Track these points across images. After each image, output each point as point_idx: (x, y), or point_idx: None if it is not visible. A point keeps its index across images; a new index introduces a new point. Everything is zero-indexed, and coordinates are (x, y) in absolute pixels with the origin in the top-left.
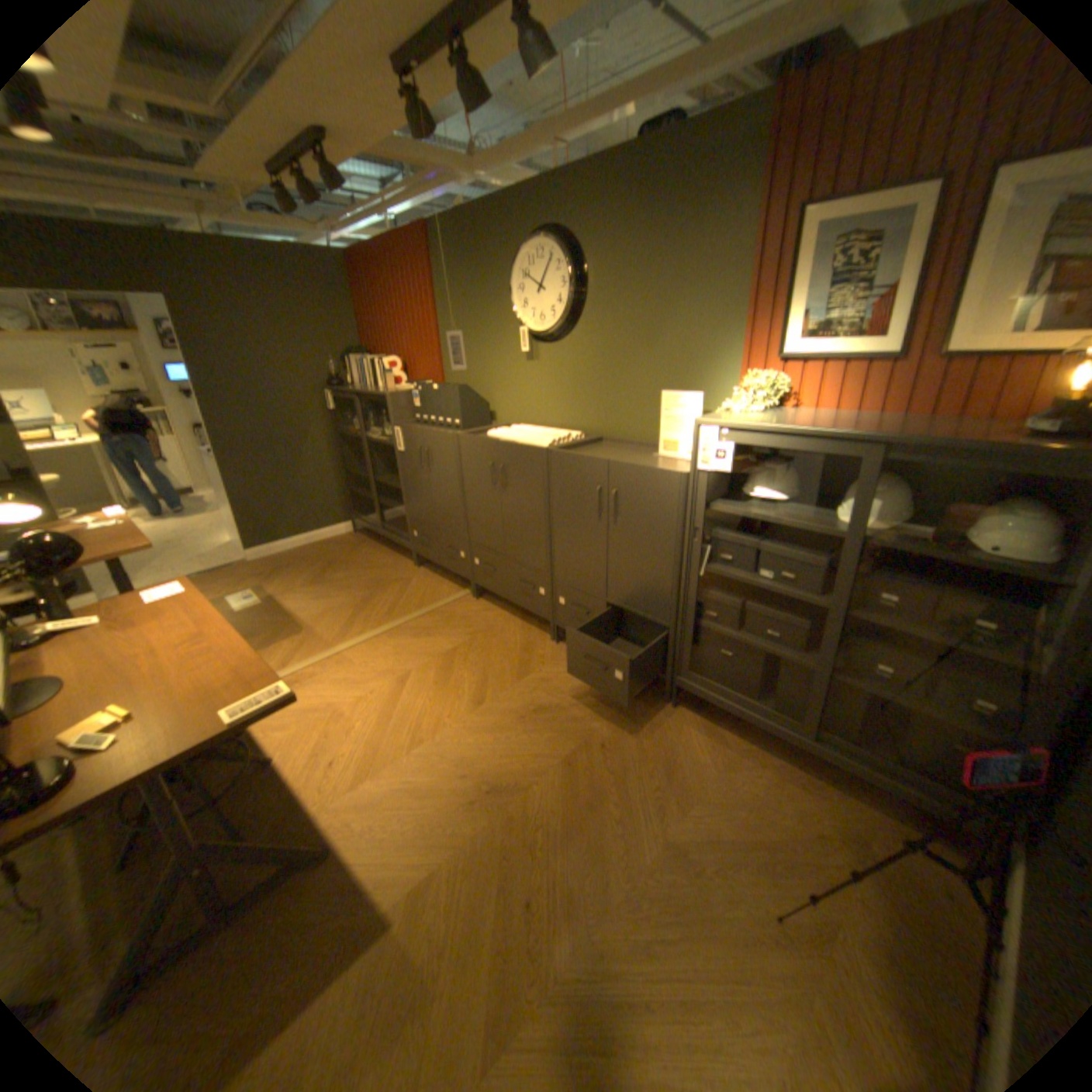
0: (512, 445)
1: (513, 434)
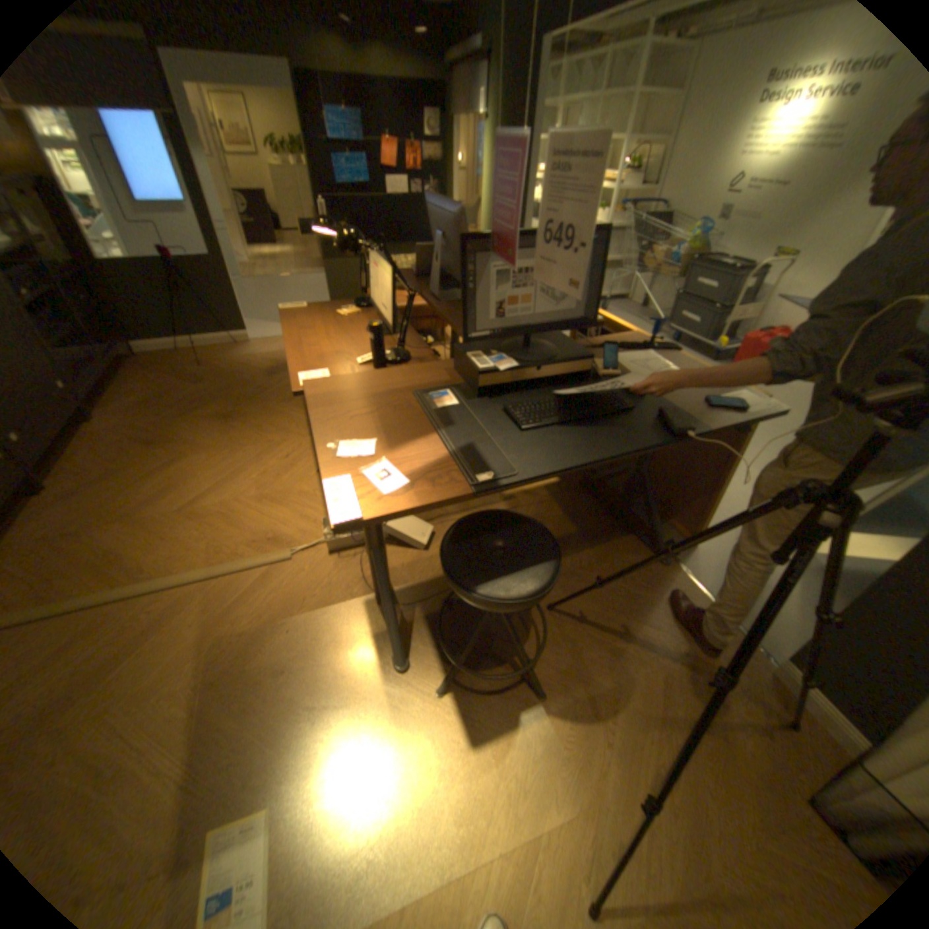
0: None
1: None
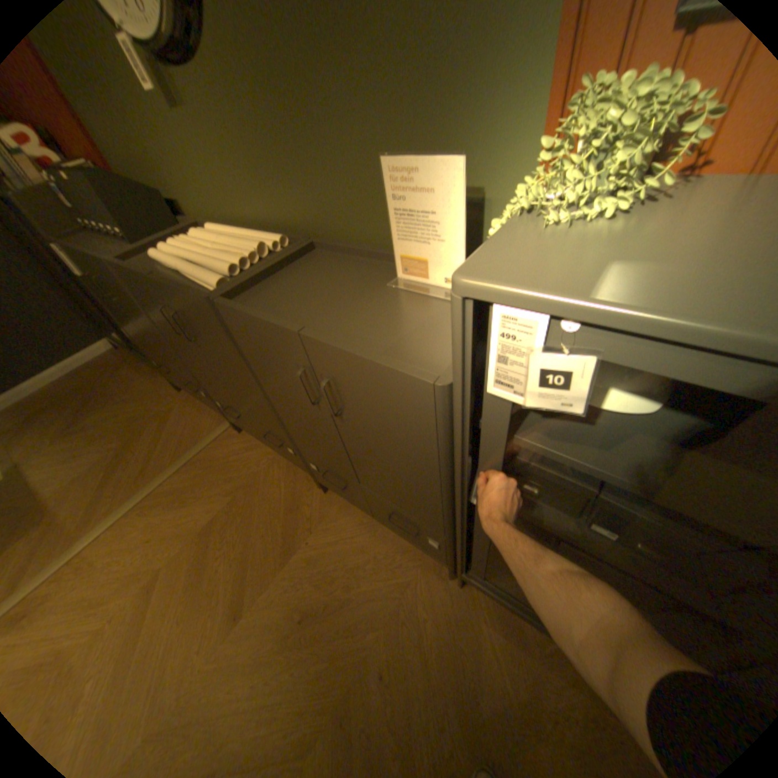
0: (166, 284)
1: (181, 251)
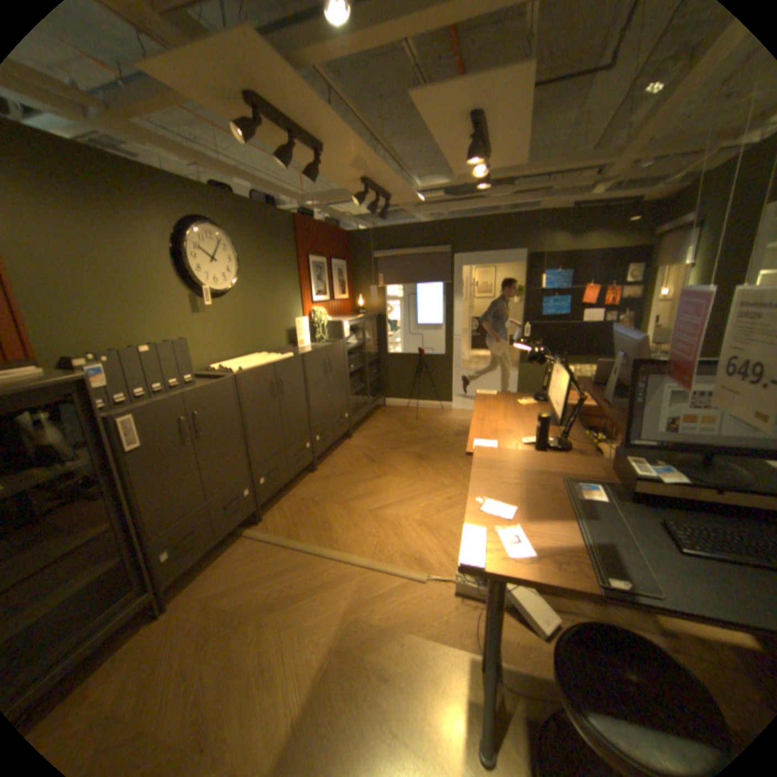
0: (285, 360)
1: (252, 362)
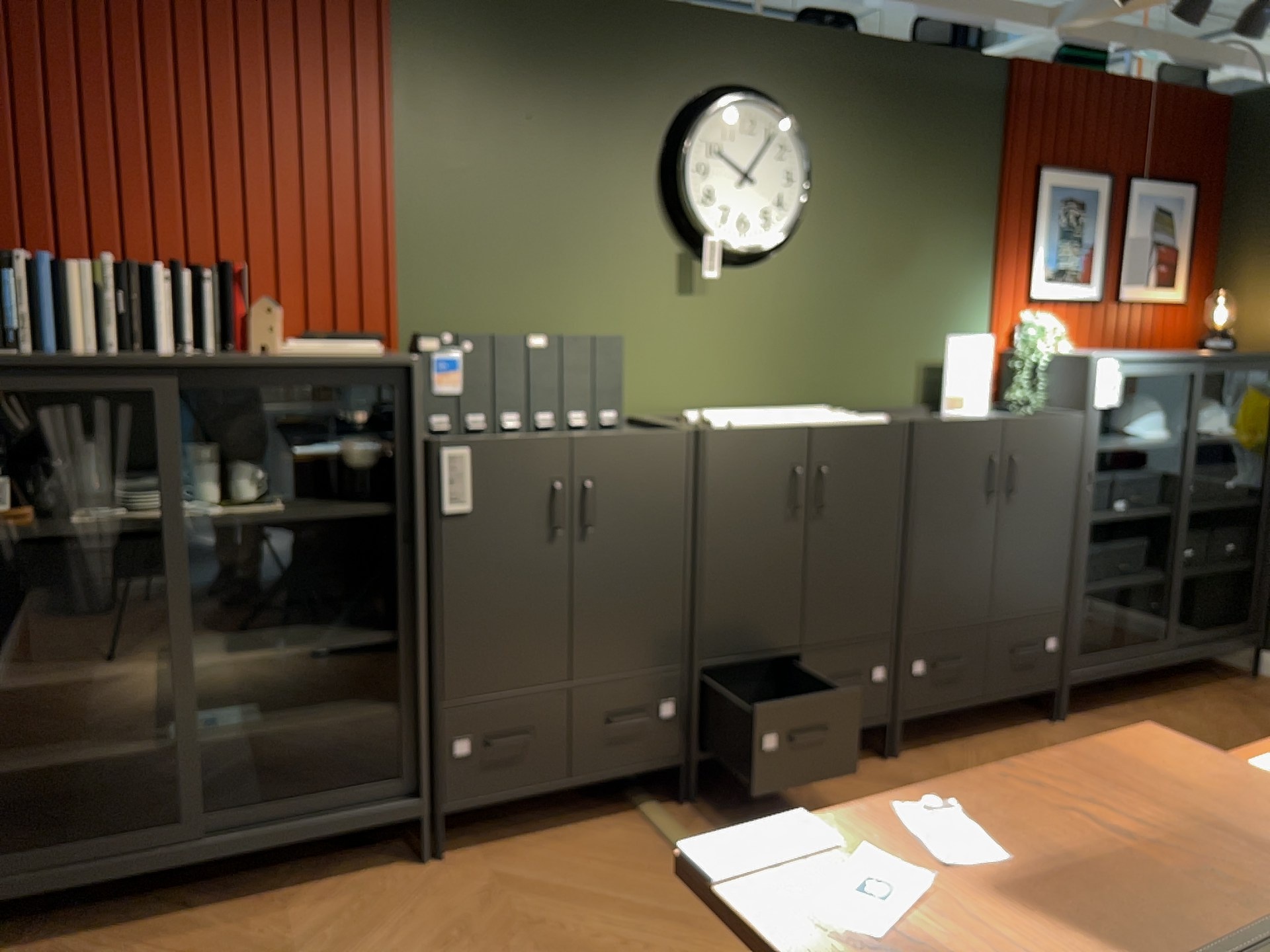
0: (847, 425)
1: (768, 417)
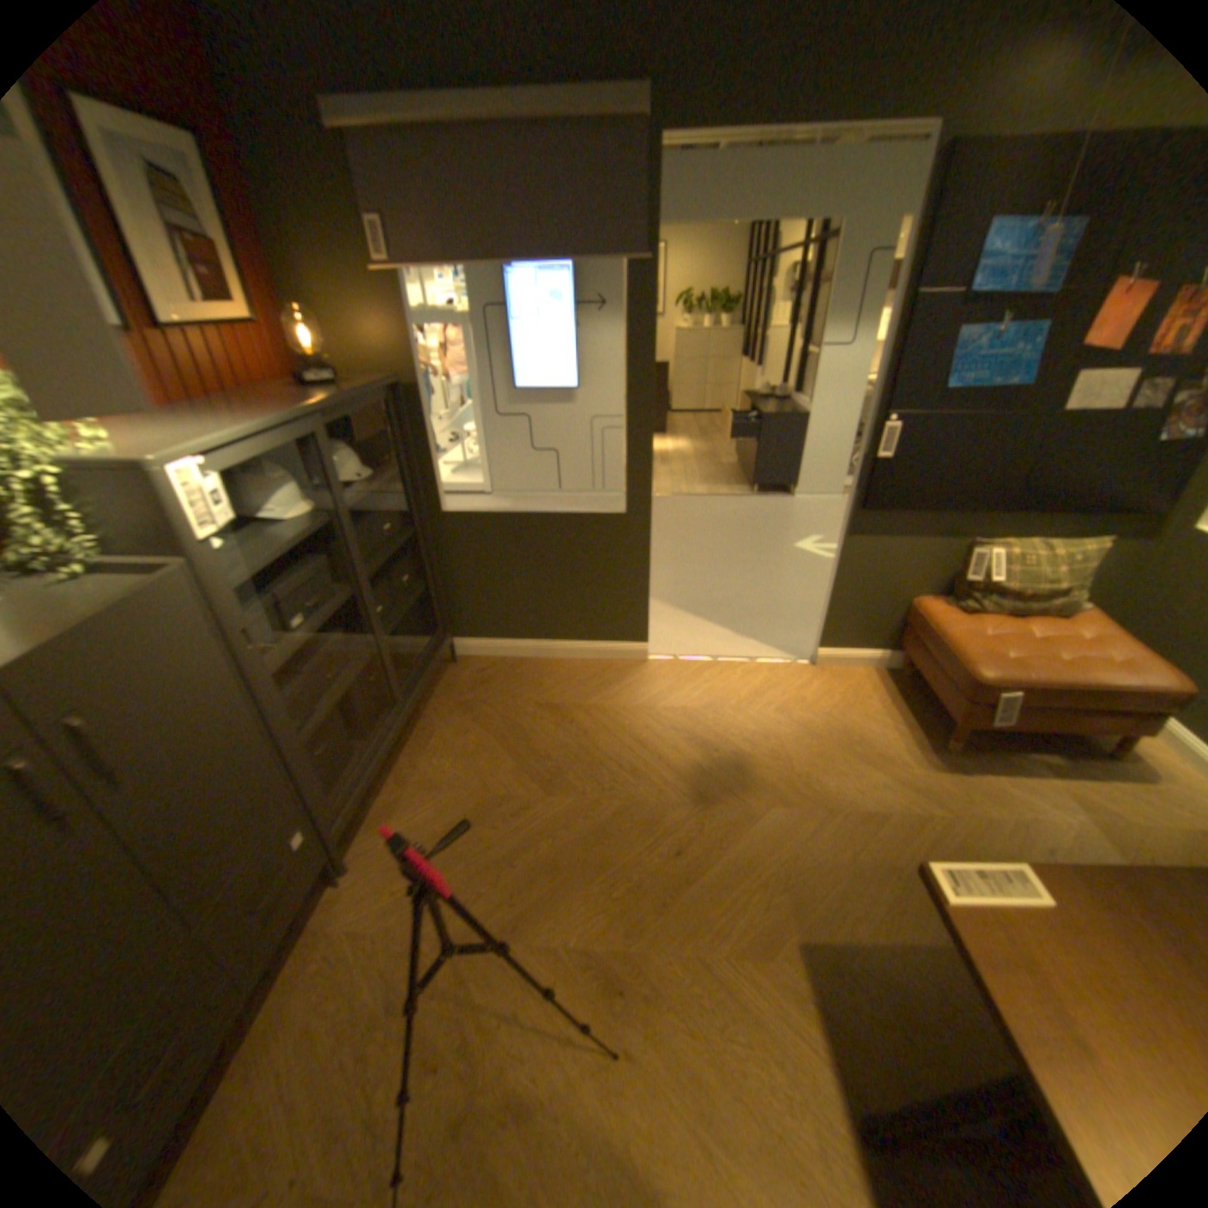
0: None
1: None
